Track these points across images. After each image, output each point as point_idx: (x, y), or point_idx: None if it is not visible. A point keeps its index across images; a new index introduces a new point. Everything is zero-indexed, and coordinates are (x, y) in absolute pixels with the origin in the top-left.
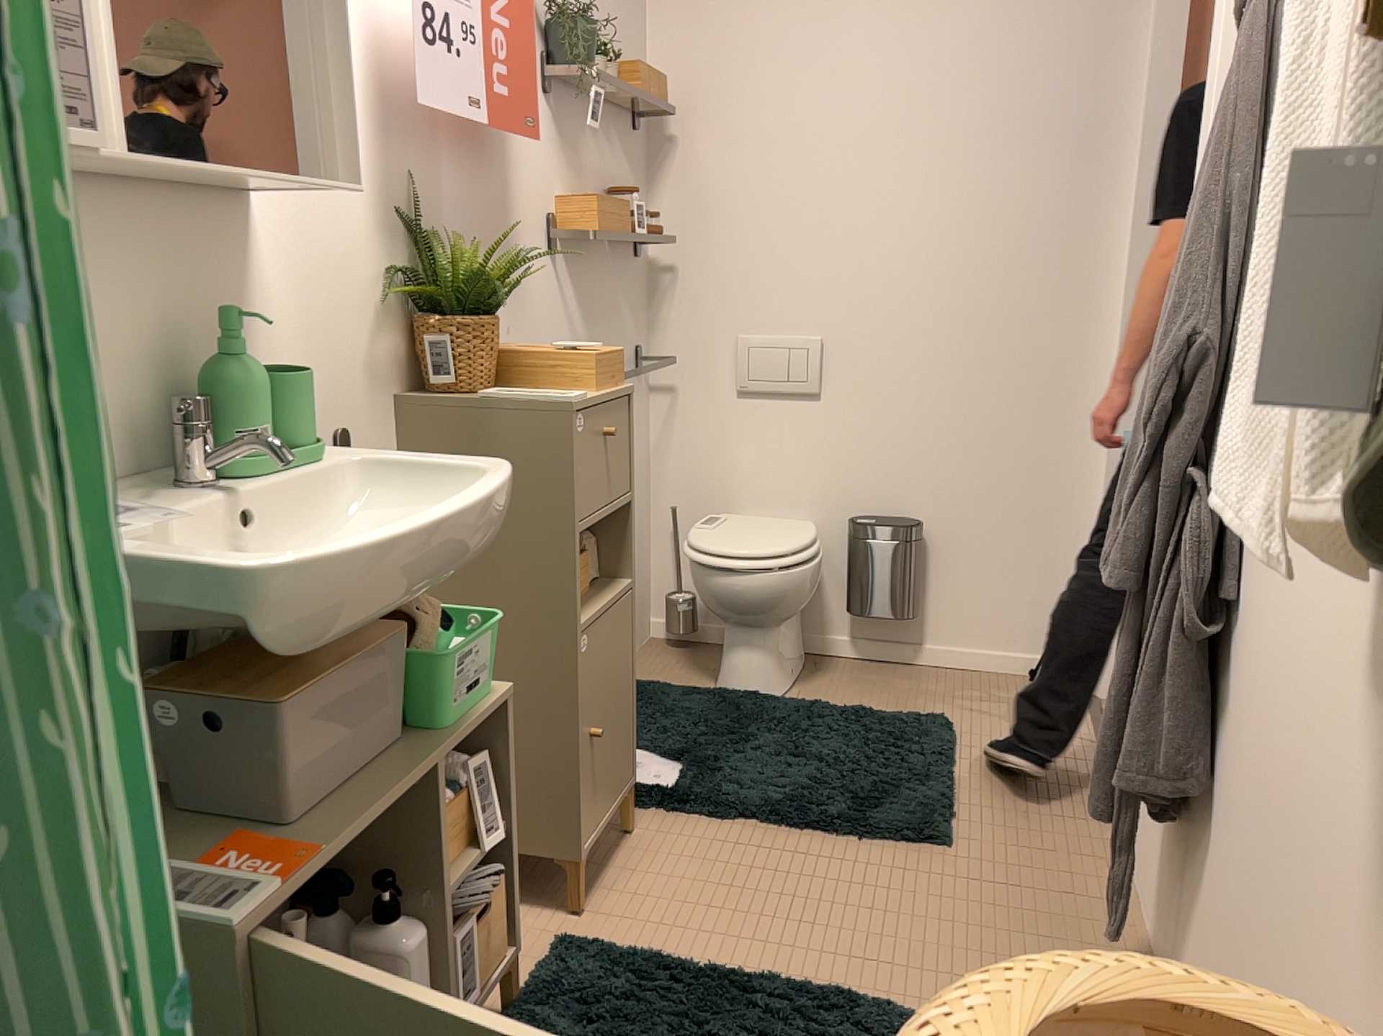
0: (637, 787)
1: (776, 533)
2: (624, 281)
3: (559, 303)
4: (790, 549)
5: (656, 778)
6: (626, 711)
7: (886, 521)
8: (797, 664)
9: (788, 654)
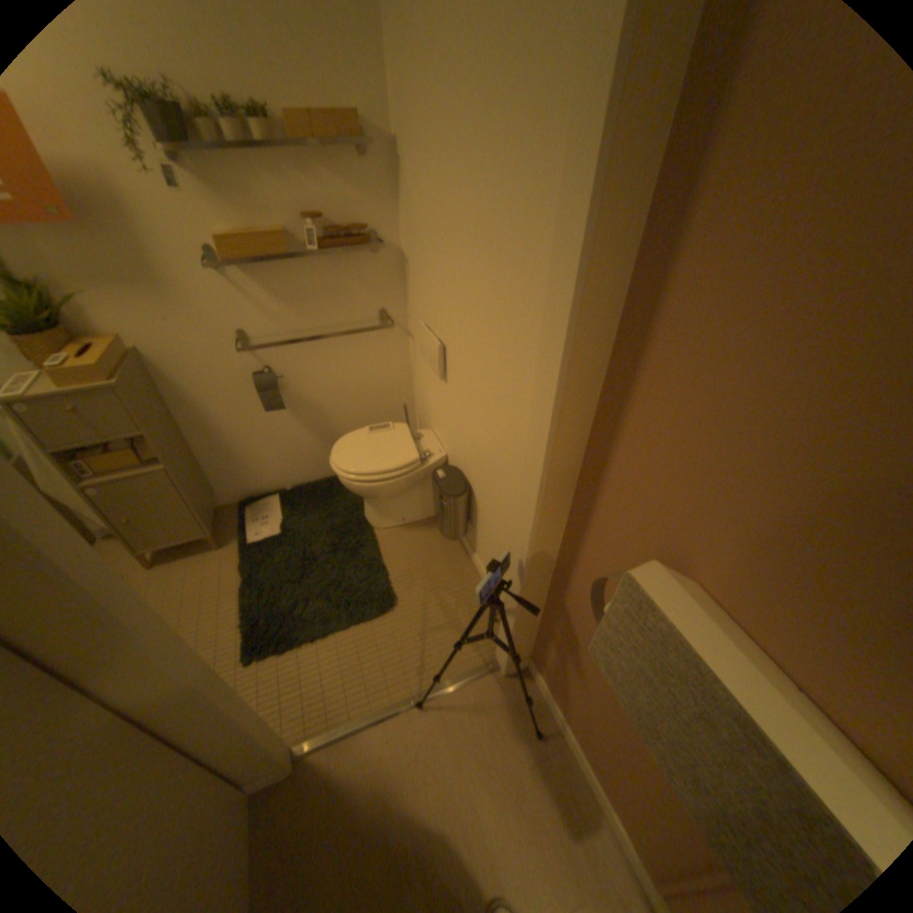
0: (240, 534)
1: (386, 452)
2: (347, 266)
3: (228, 292)
4: (358, 470)
5: (251, 535)
6: (175, 515)
7: (454, 479)
8: (413, 516)
9: (399, 510)
